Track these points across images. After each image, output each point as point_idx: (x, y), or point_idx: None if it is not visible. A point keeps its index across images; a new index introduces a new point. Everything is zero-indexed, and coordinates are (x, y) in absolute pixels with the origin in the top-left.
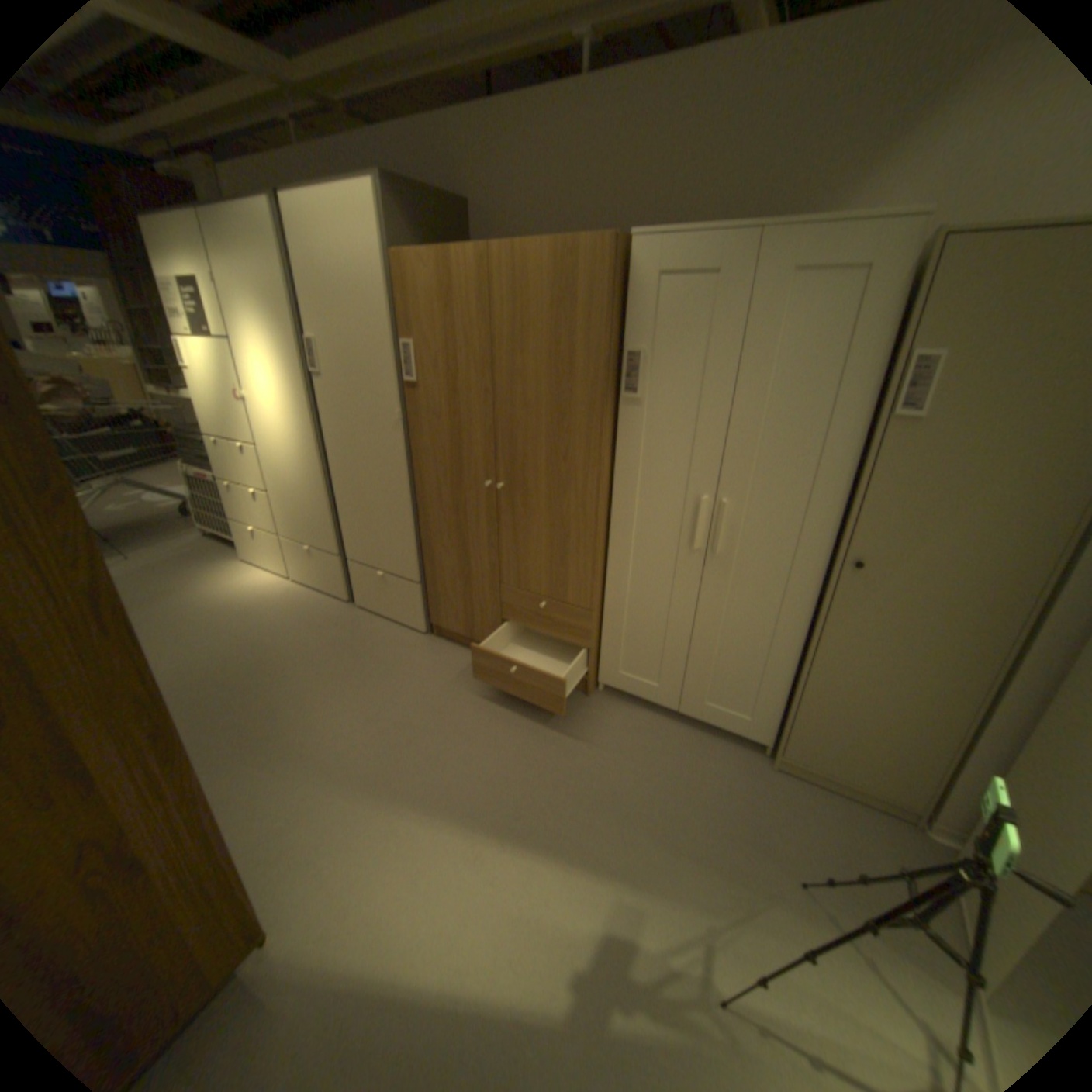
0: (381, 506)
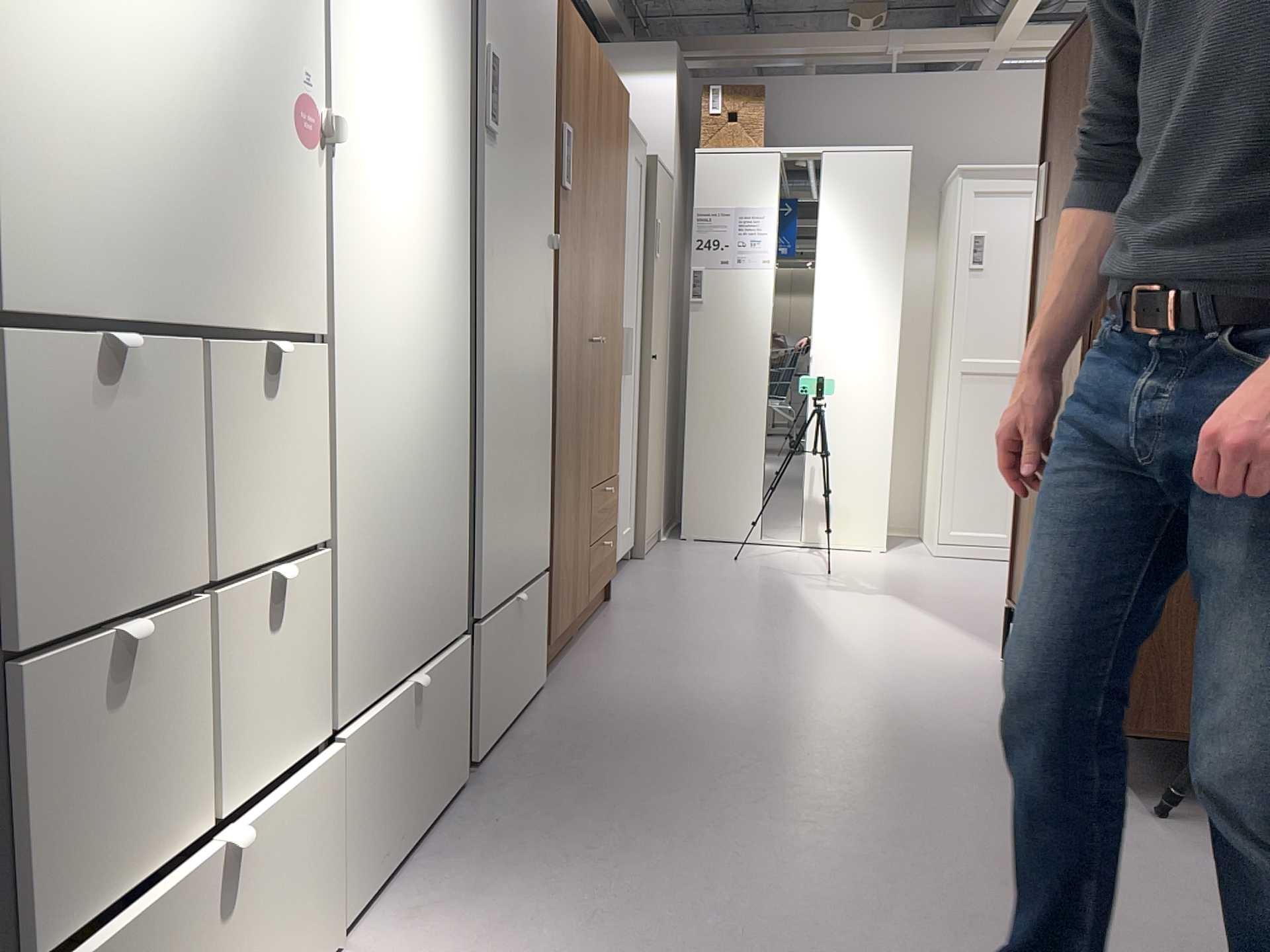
0: (523, 425)
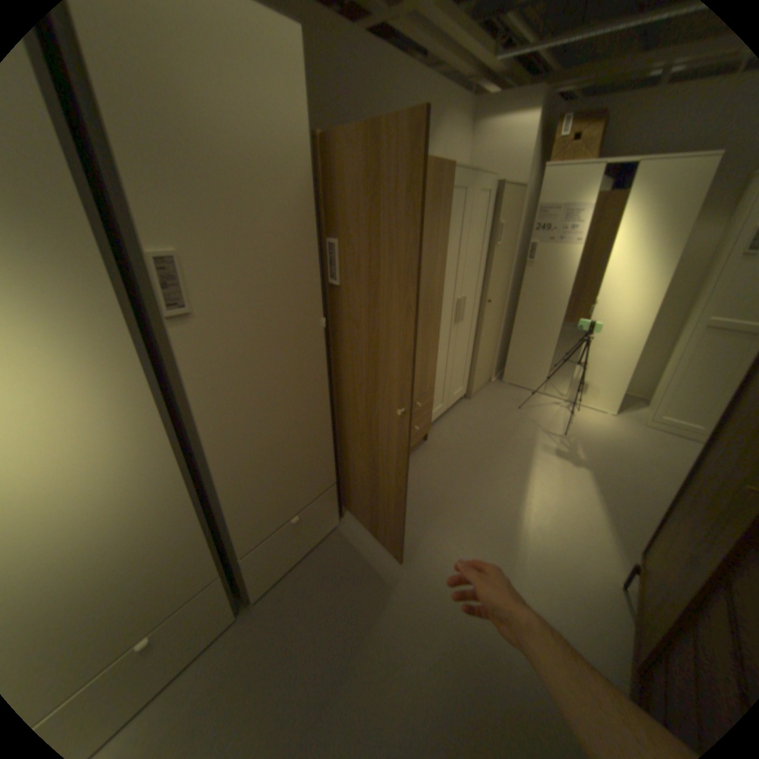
0: (295, 441)
